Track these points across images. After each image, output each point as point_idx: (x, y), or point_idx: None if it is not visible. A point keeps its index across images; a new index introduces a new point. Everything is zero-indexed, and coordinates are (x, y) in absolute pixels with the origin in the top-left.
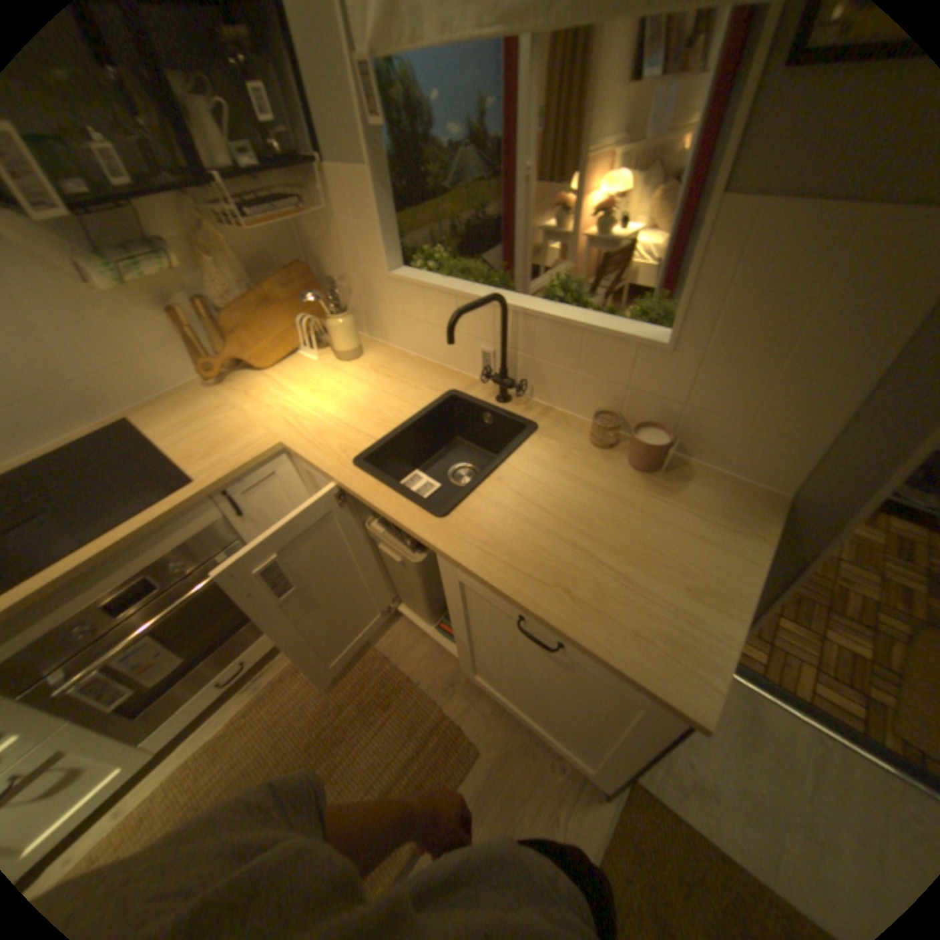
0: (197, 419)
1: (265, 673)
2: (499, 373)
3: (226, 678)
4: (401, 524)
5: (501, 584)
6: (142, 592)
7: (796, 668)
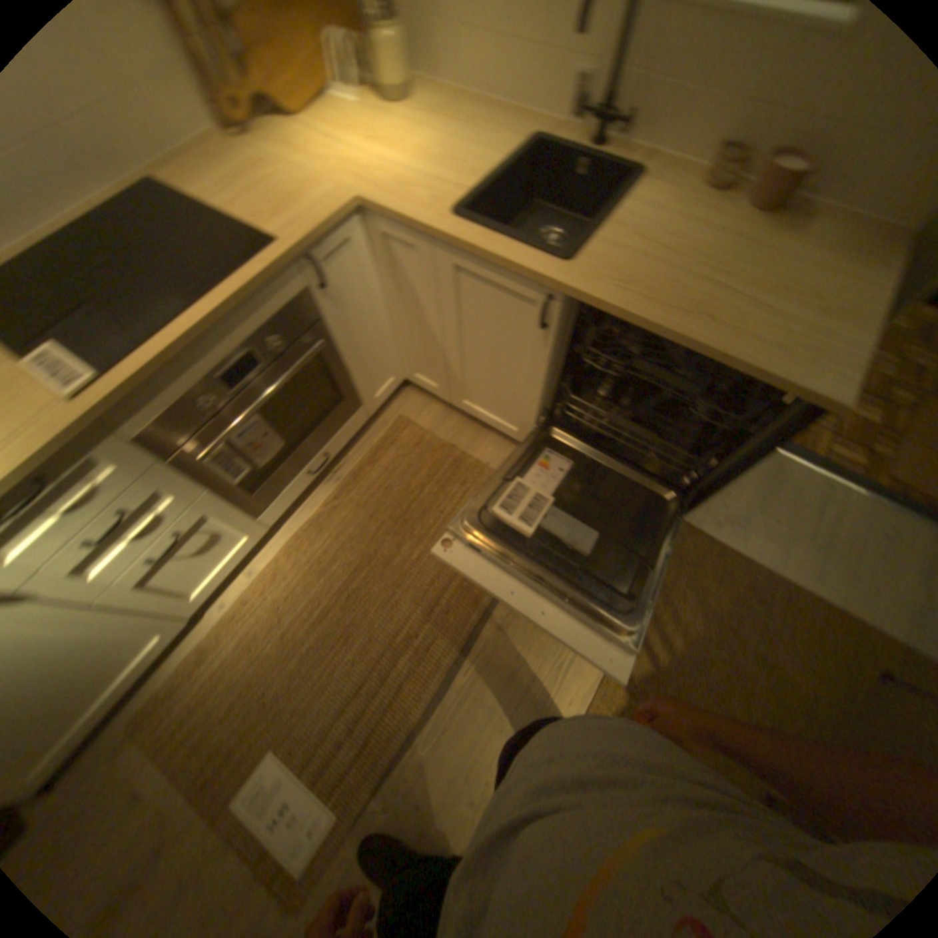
0: (251, 174)
1: (347, 464)
2: (608, 103)
3: (319, 464)
4: (530, 271)
5: (646, 317)
6: (250, 367)
7: (818, 436)
